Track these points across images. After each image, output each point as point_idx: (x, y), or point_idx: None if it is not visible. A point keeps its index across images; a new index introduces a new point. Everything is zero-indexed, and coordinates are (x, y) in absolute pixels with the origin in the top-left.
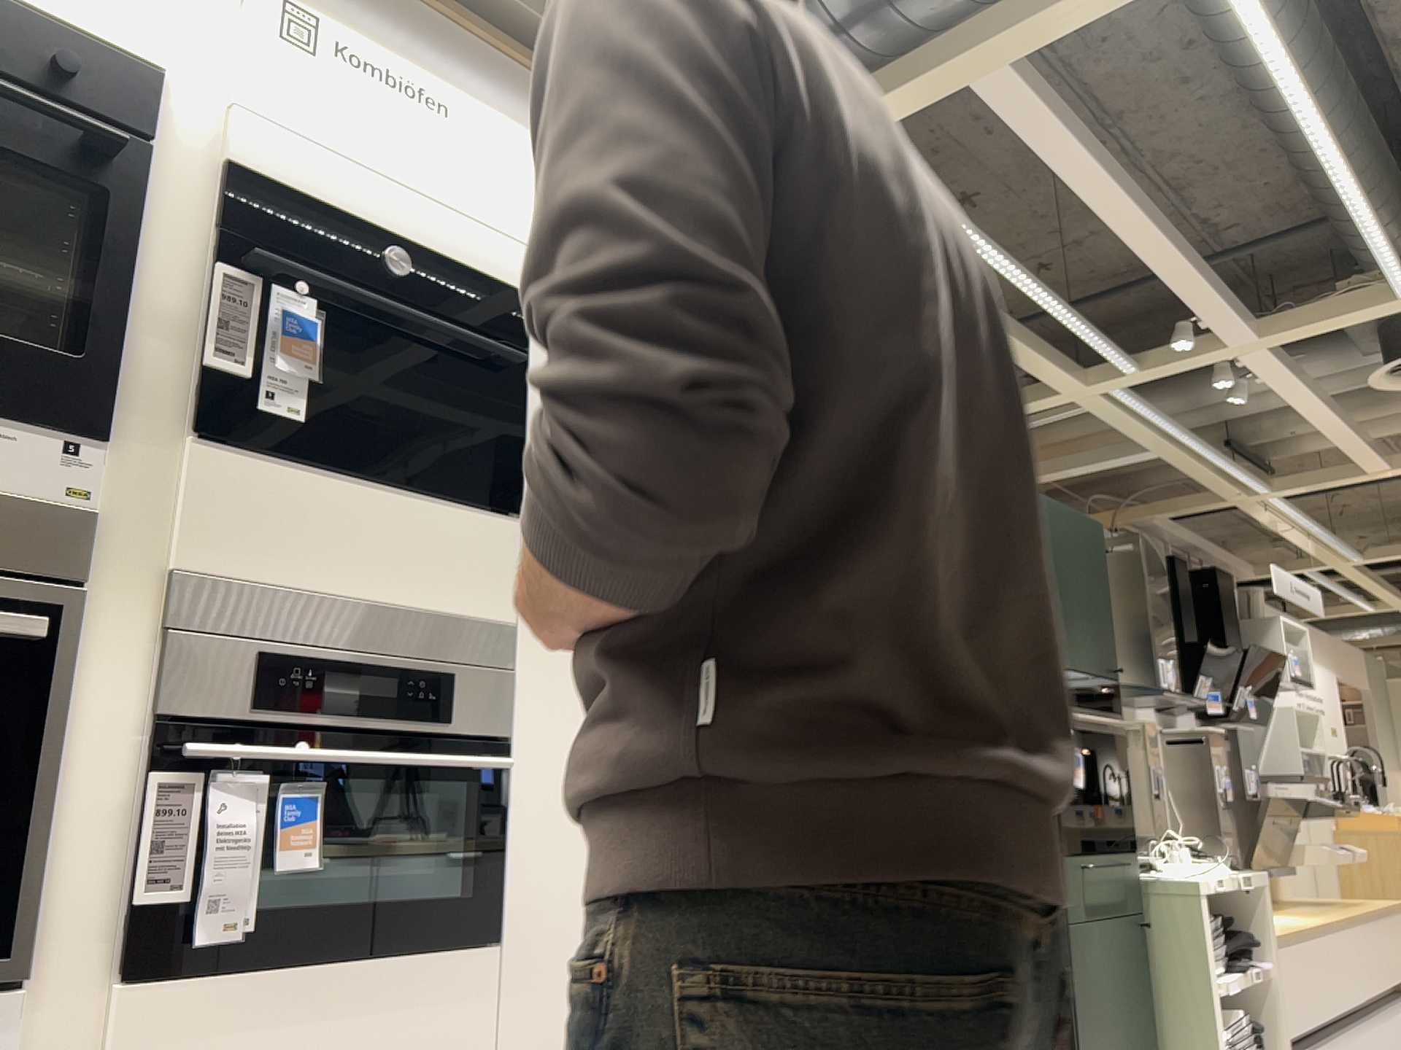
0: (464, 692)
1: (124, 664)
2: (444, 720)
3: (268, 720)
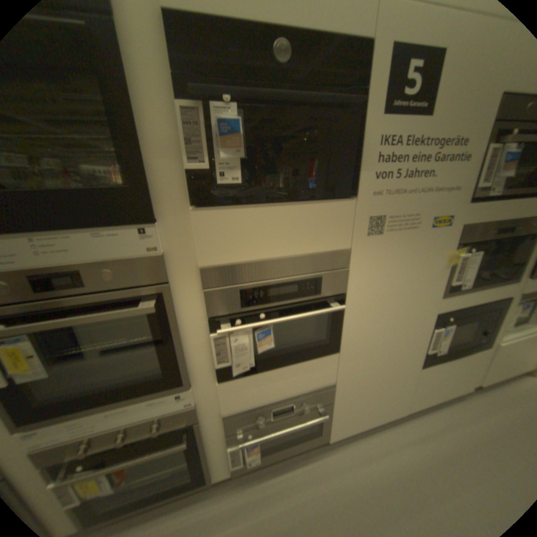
0: (327, 282)
1: (193, 302)
2: (318, 294)
3: (249, 309)
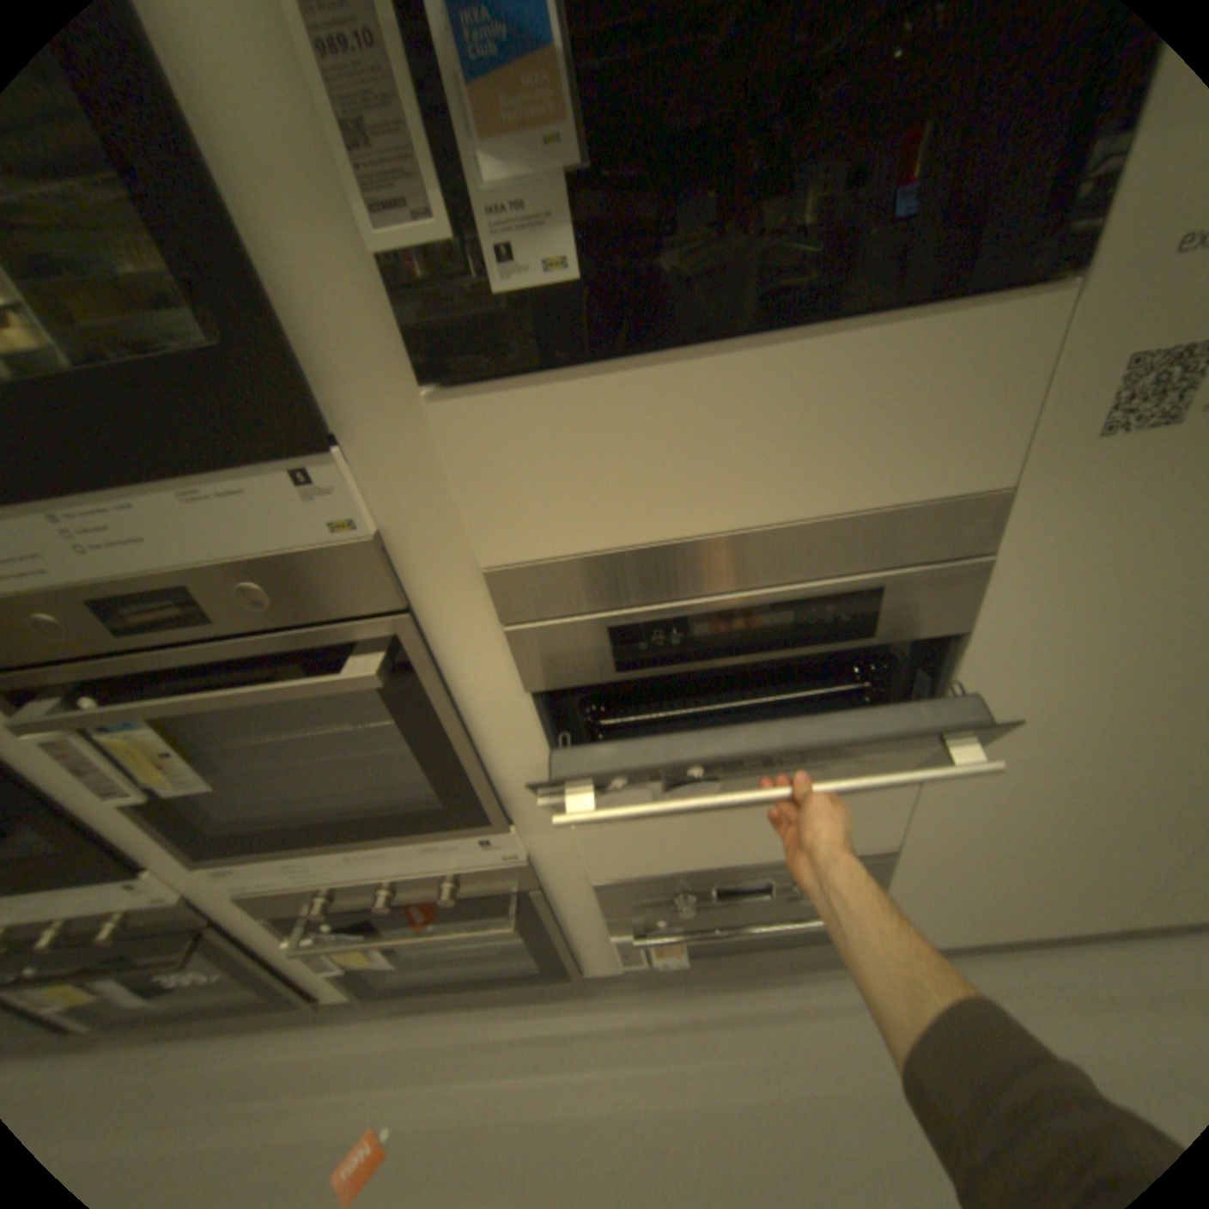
0: (902, 600)
1: (485, 653)
2: (866, 634)
3: (642, 672)
